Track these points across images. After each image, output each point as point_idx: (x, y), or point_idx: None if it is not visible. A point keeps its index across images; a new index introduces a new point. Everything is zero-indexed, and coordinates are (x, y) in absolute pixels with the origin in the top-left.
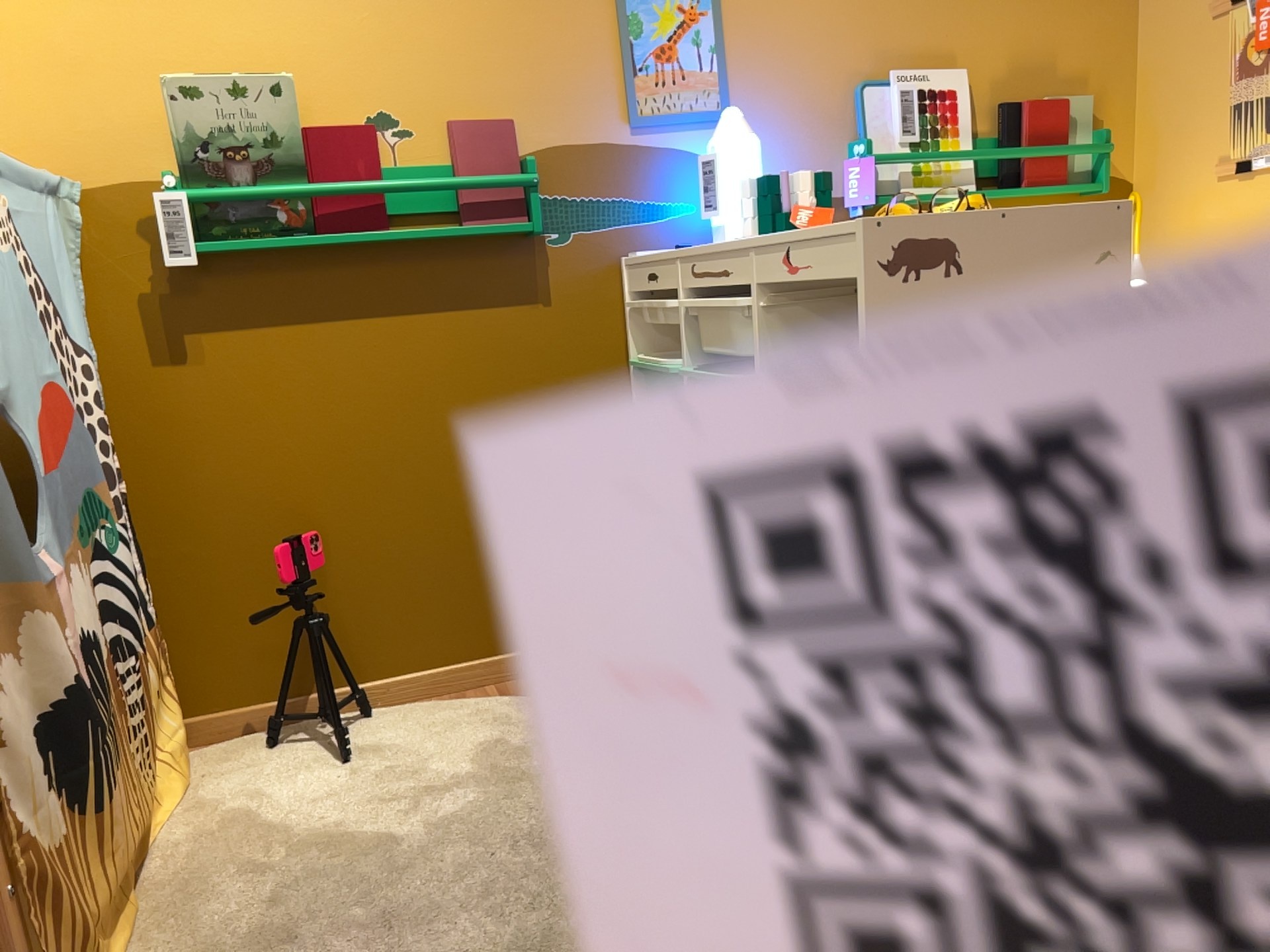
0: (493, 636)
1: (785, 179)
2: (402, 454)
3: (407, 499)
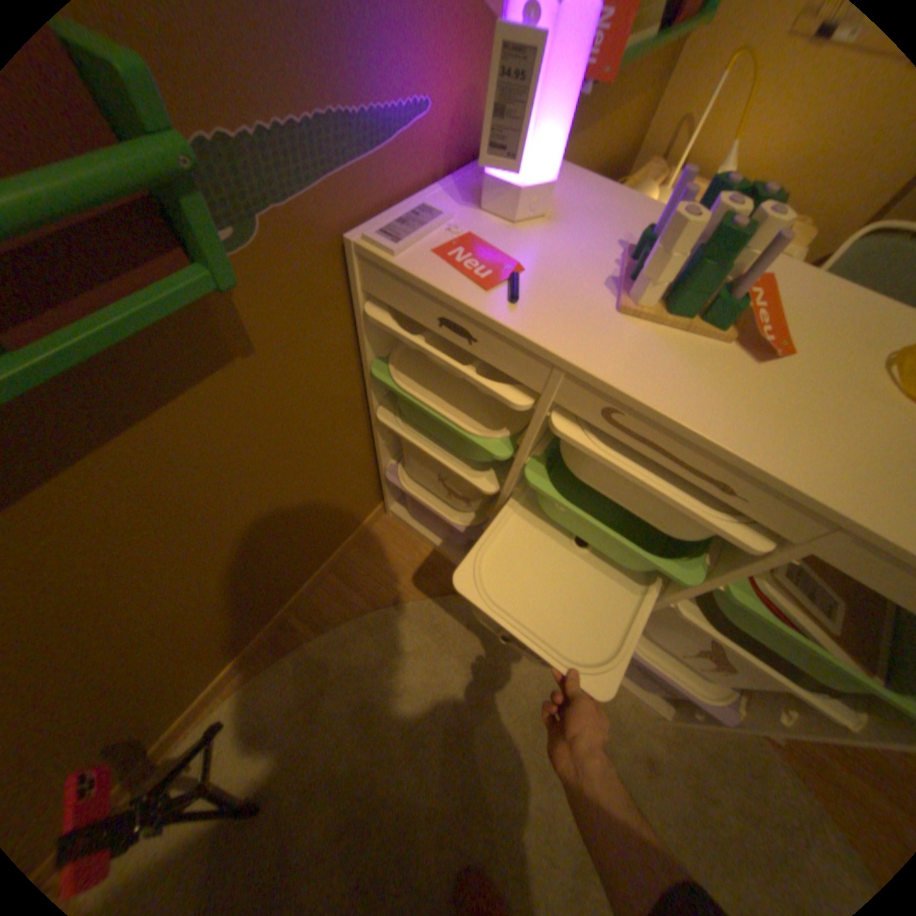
0: (283, 598)
1: (779, 245)
2: (124, 620)
3: (159, 629)
